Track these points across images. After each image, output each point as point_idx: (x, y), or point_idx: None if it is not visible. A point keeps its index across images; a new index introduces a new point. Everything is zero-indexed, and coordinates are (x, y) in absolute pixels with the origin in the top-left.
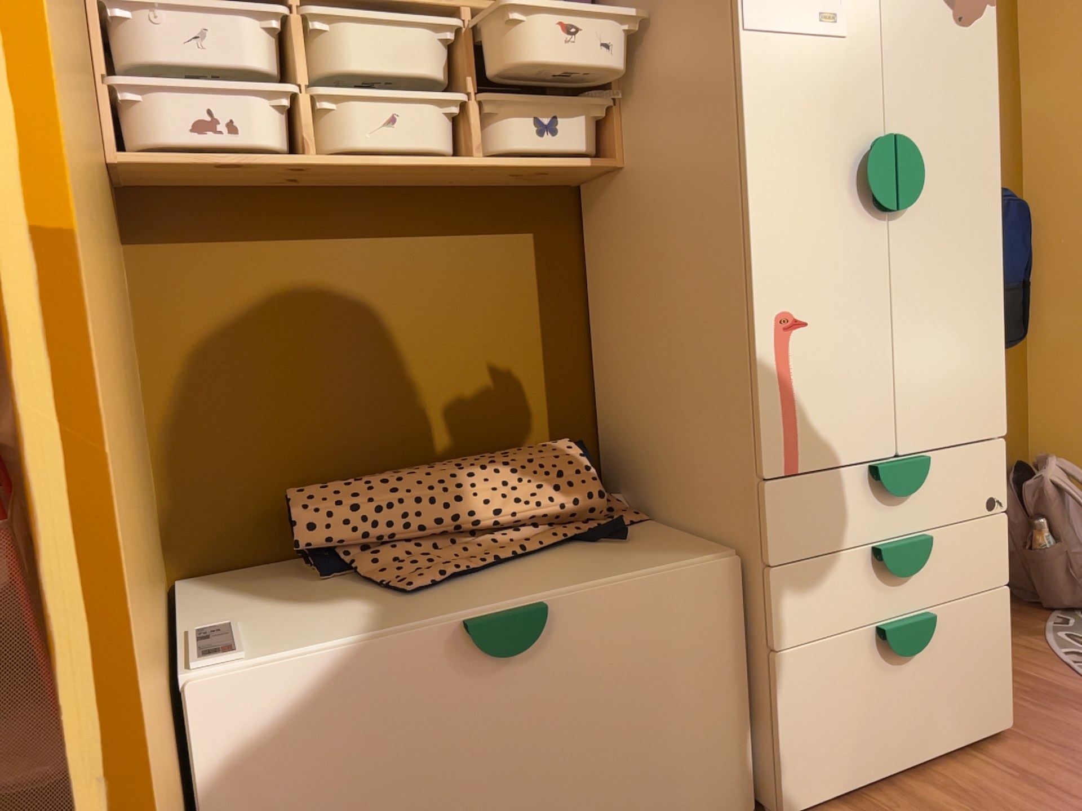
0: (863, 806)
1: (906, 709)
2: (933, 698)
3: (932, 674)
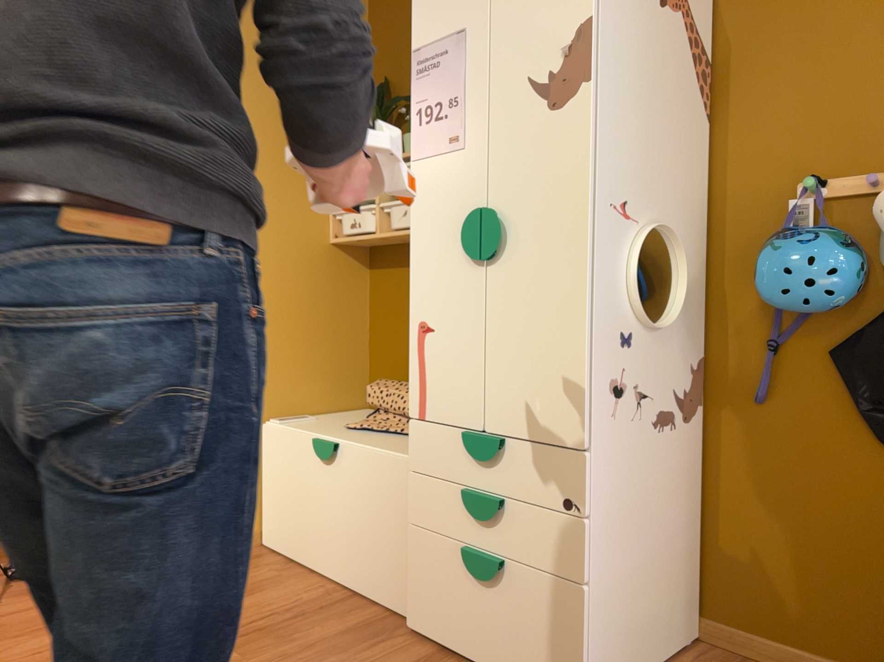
0: (437, 657)
1: (484, 623)
2: (505, 633)
3: (505, 613)
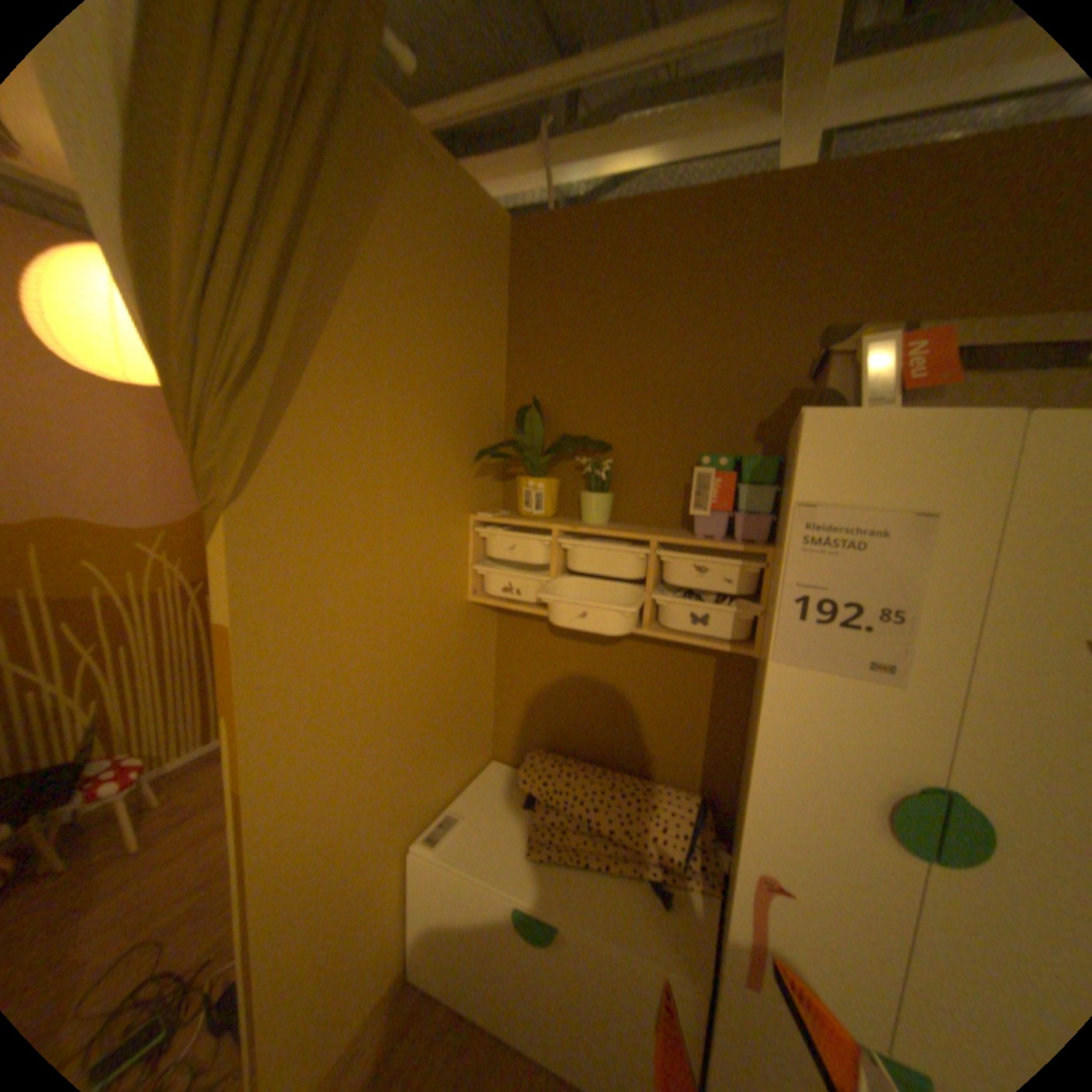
0: None
1: None
2: None
3: None
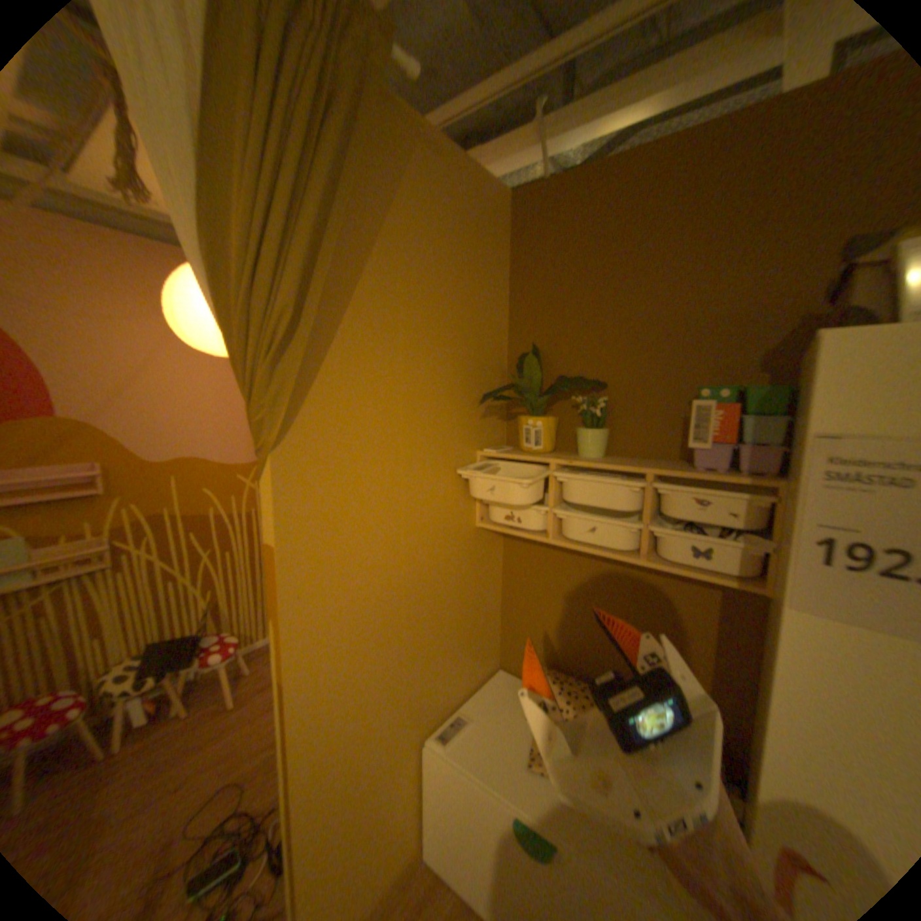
0: None
1: None
2: None
3: None
